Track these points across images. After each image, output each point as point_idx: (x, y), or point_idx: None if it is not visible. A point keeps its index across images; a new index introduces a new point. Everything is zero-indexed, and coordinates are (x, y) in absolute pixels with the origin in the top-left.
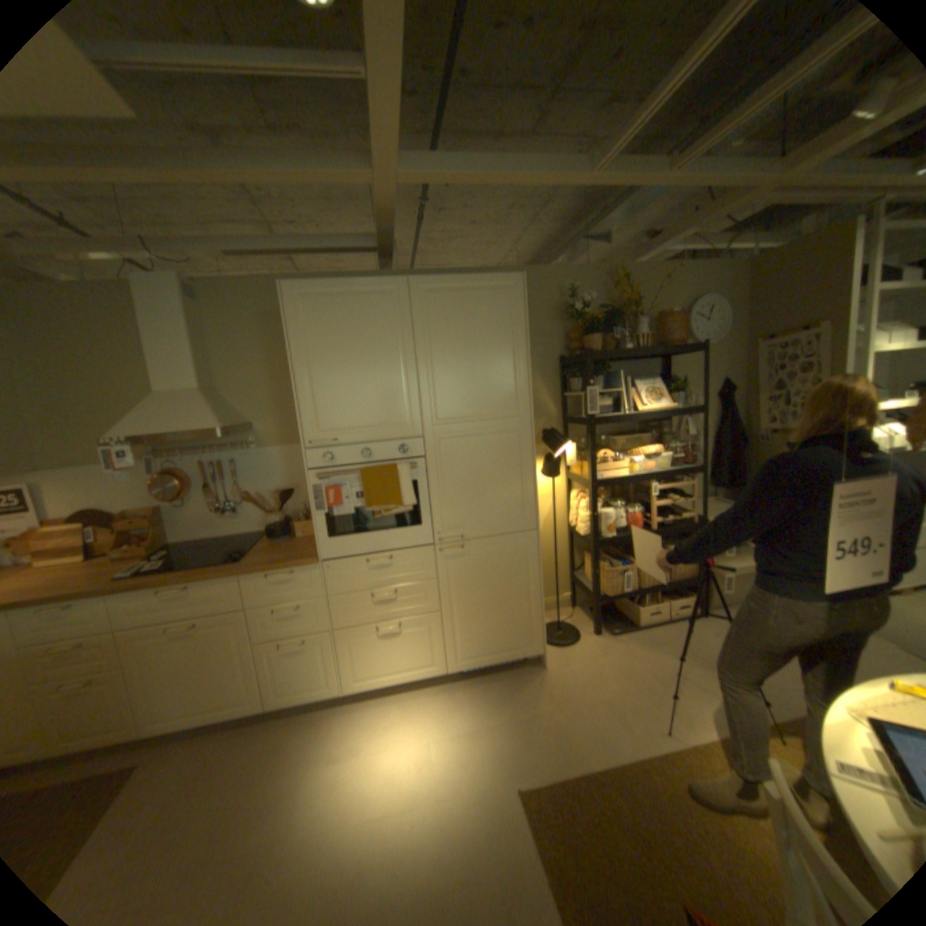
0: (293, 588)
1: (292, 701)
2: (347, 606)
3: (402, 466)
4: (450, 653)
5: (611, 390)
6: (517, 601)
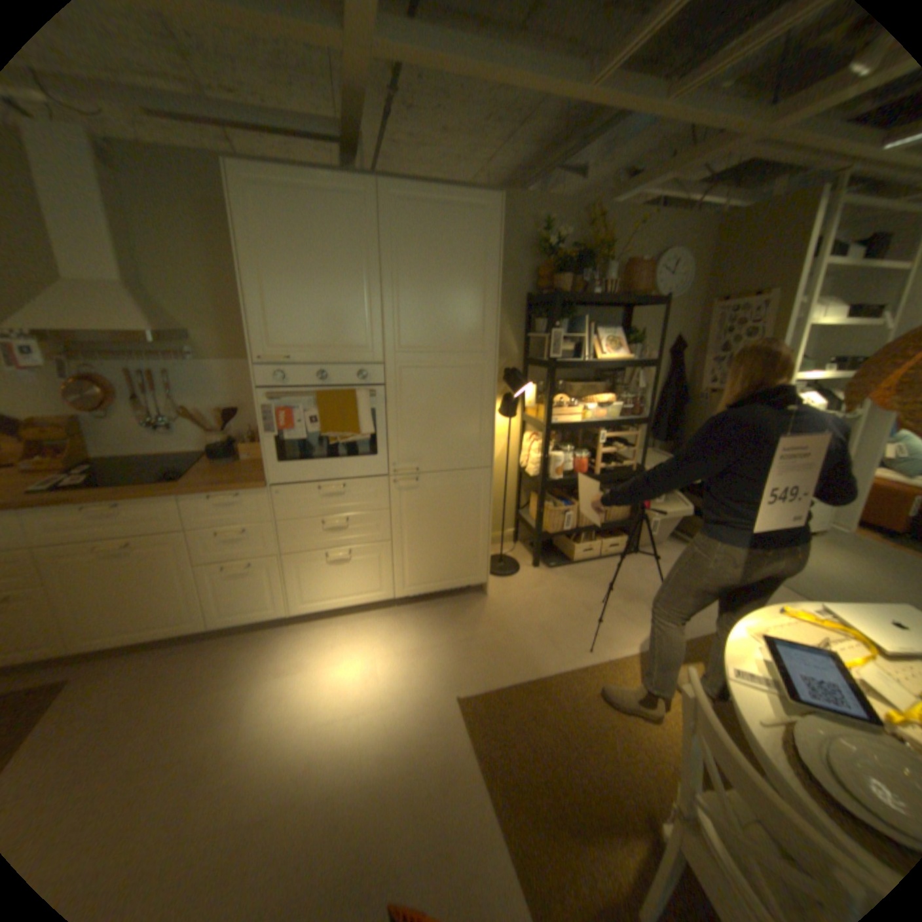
0: (238, 513)
1: (236, 622)
2: (296, 533)
3: (360, 394)
4: (398, 581)
5: (573, 336)
6: (465, 534)
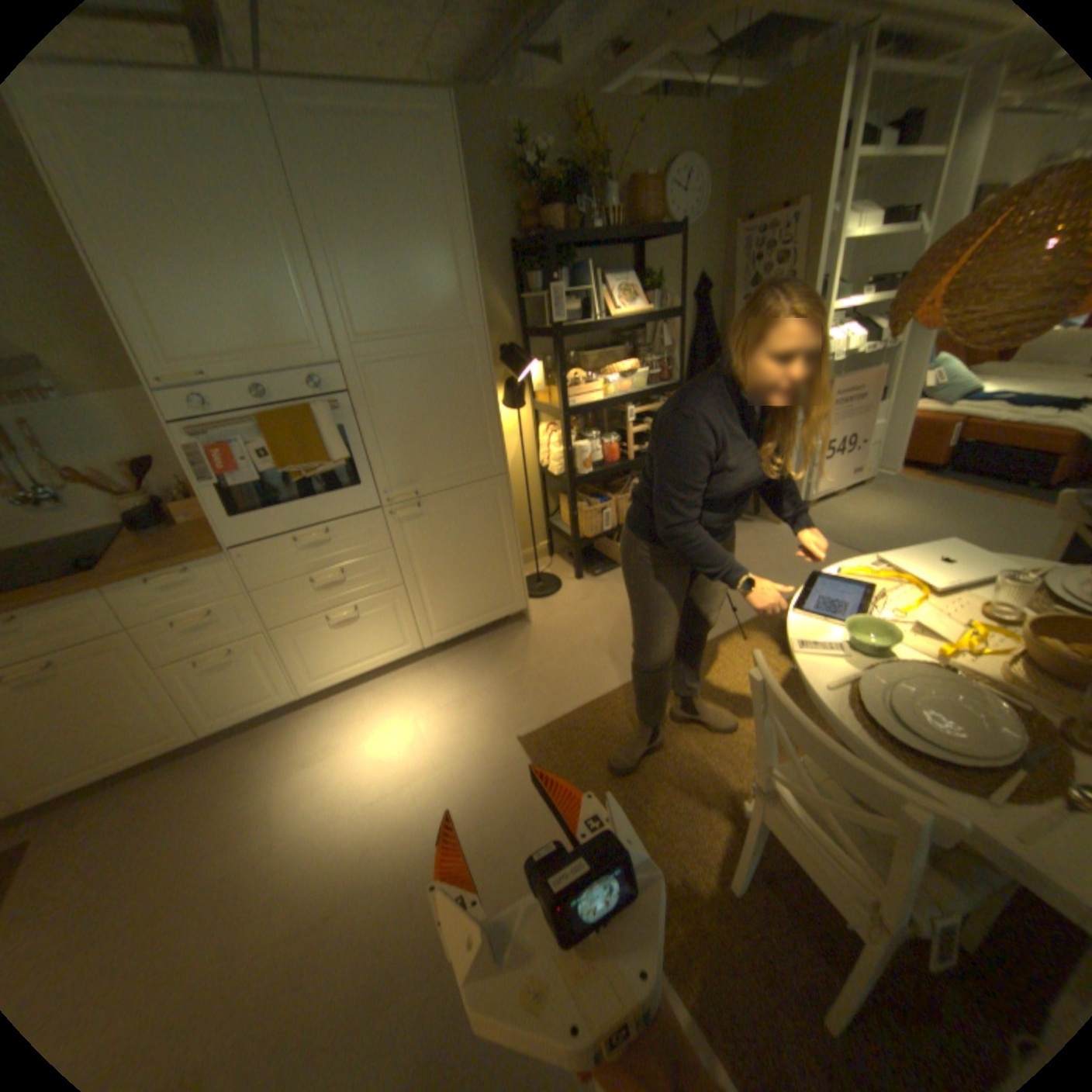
0: (194, 590)
1: (233, 719)
2: (280, 599)
3: (317, 407)
4: (423, 627)
5: (578, 290)
6: (492, 558)
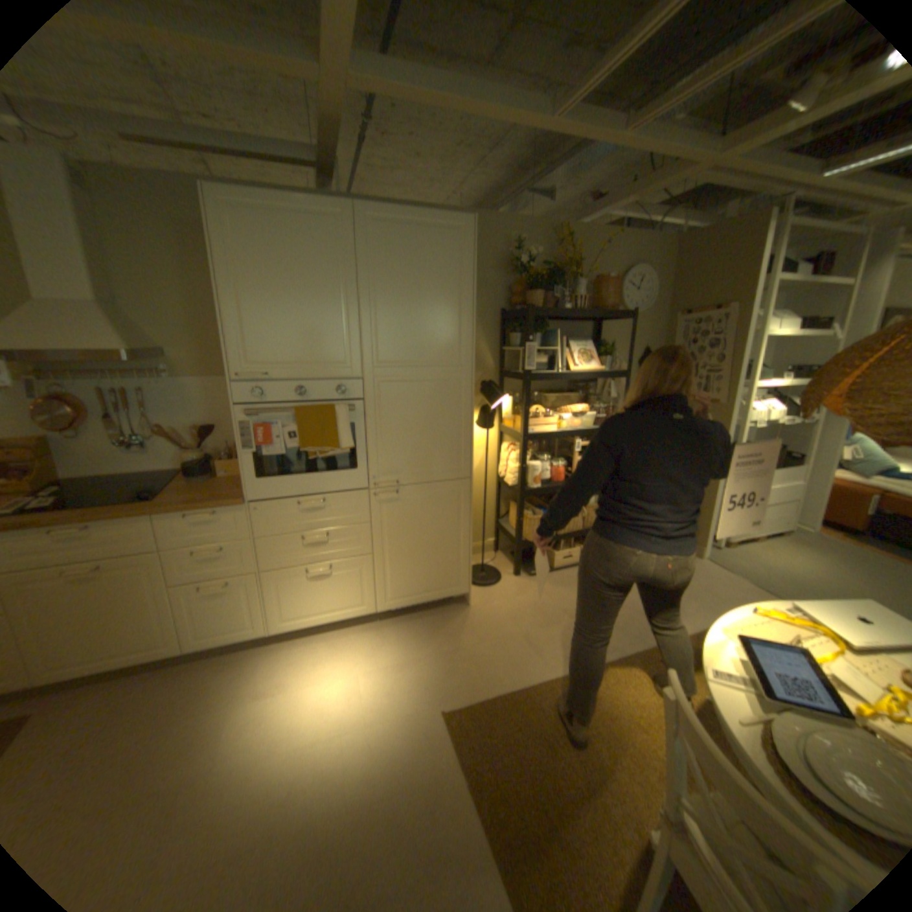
0: (216, 530)
1: (213, 643)
2: (276, 548)
3: (340, 408)
4: (380, 594)
5: (547, 349)
6: (447, 545)
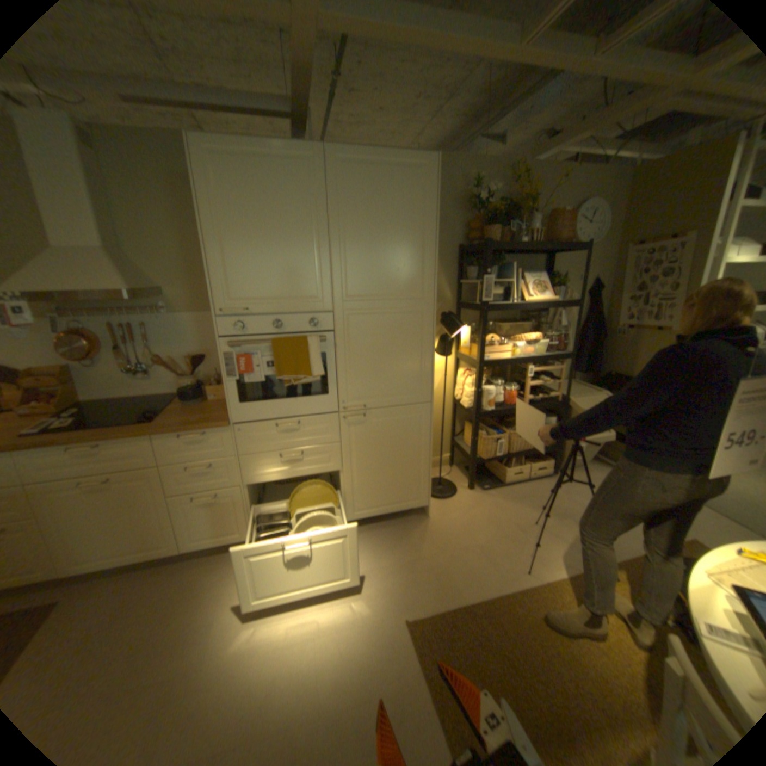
0: (205, 448)
1: (205, 545)
2: (257, 464)
3: (312, 338)
4: (349, 505)
5: (503, 280)
6: (409, 462)
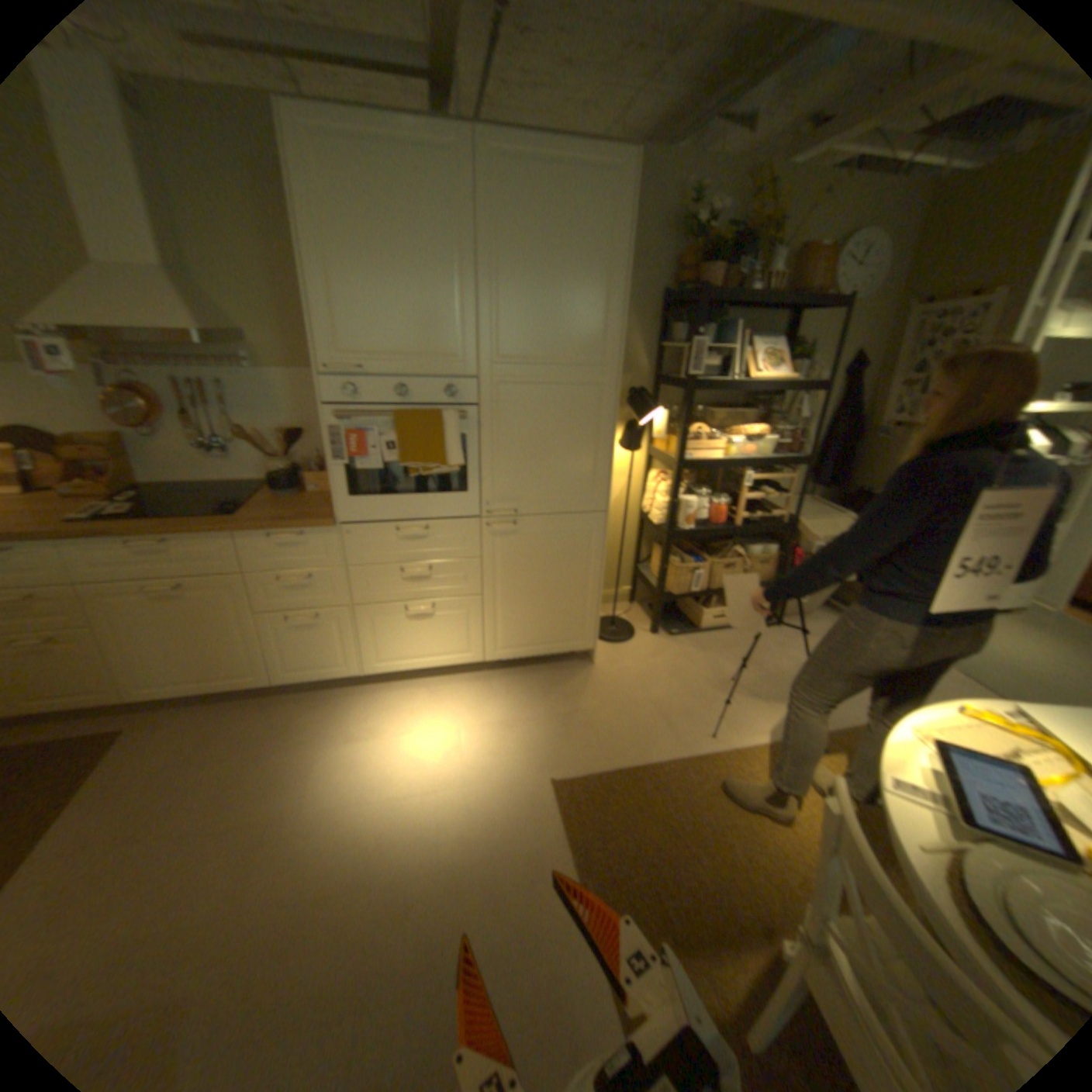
0: (302, 553)
1: (302, 677)
2: (369, 579)
3: (446, 414)
4: (488, 641)
5: (720, 347)
6: (570, 591)
